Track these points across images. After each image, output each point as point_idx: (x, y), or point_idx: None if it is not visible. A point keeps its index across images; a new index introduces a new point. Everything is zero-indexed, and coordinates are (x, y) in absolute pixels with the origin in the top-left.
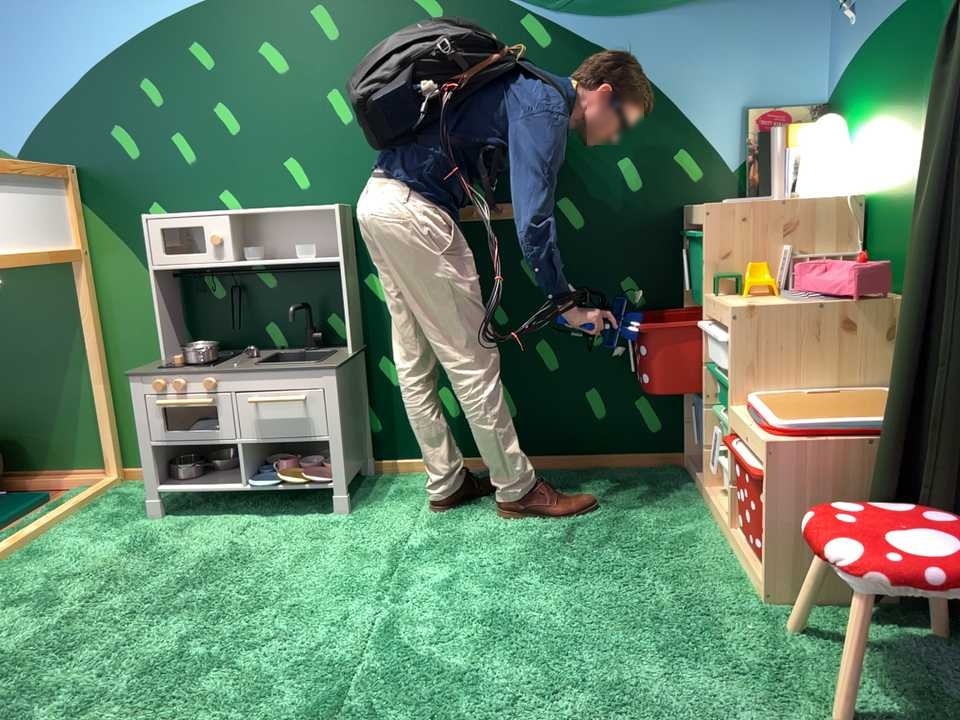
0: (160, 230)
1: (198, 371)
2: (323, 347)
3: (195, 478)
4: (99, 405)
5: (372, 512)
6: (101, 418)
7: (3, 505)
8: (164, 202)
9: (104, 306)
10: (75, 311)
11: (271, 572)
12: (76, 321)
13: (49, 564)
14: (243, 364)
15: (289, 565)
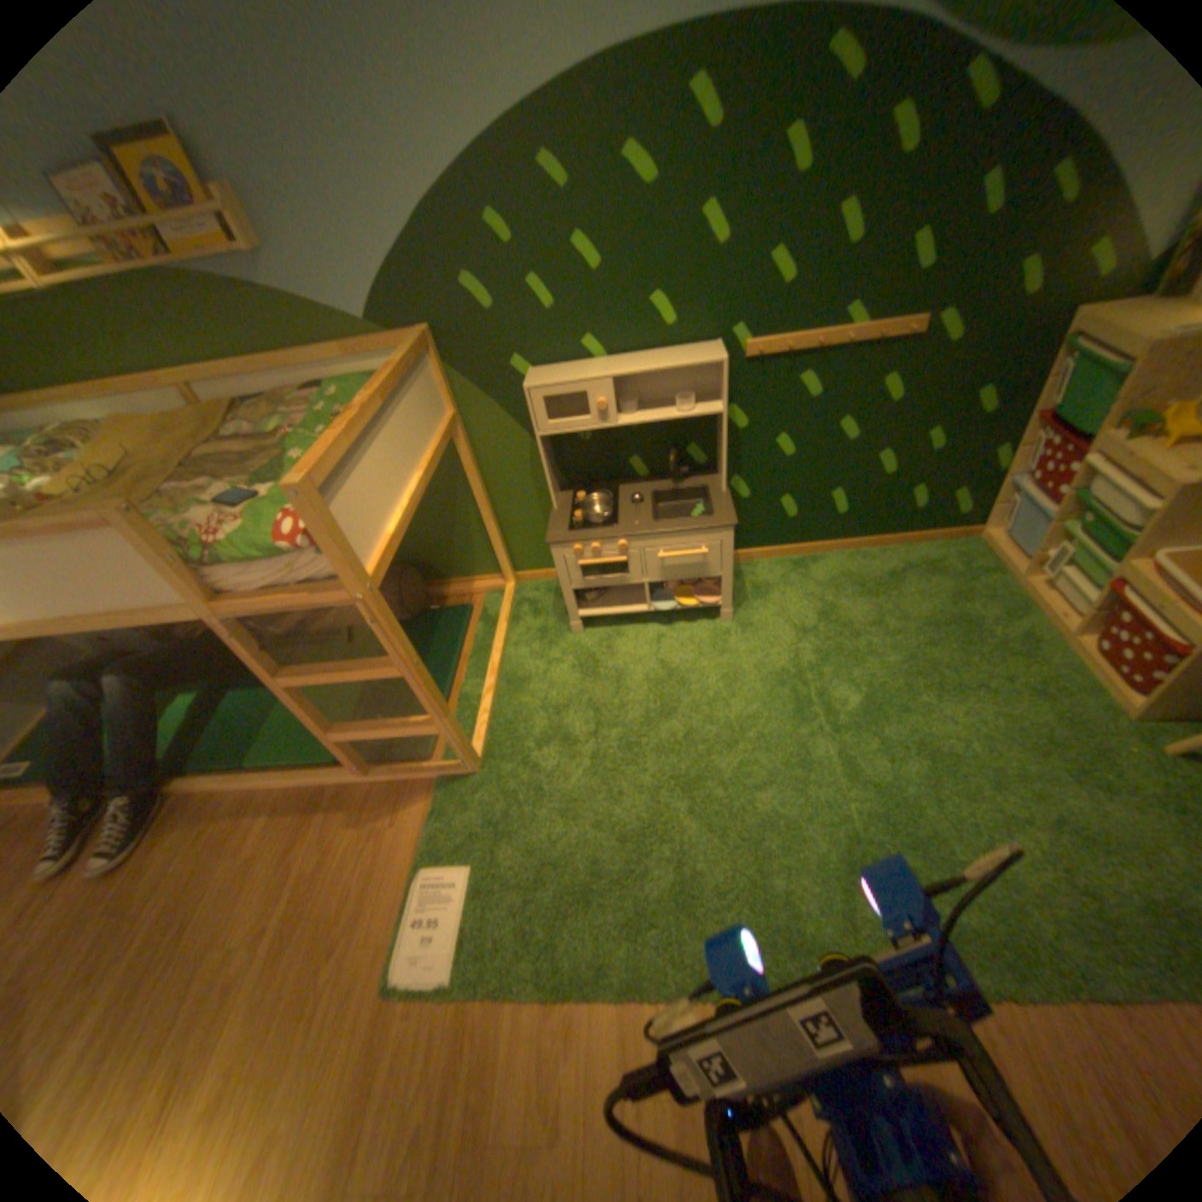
0: (543, 400)
1: (611, 537)
2: (688, 479)
3: (600, 599)
4: (492, 537)
5: (747, 614)
6: (495, 546)
7: (447, 623)
8: (524, 355)
9: (479, 457)
10: (454, 463)
11: (711, 694)
12: (456, 471)
13: (533, 692)
14: (641, 520)
15: (720, 686)
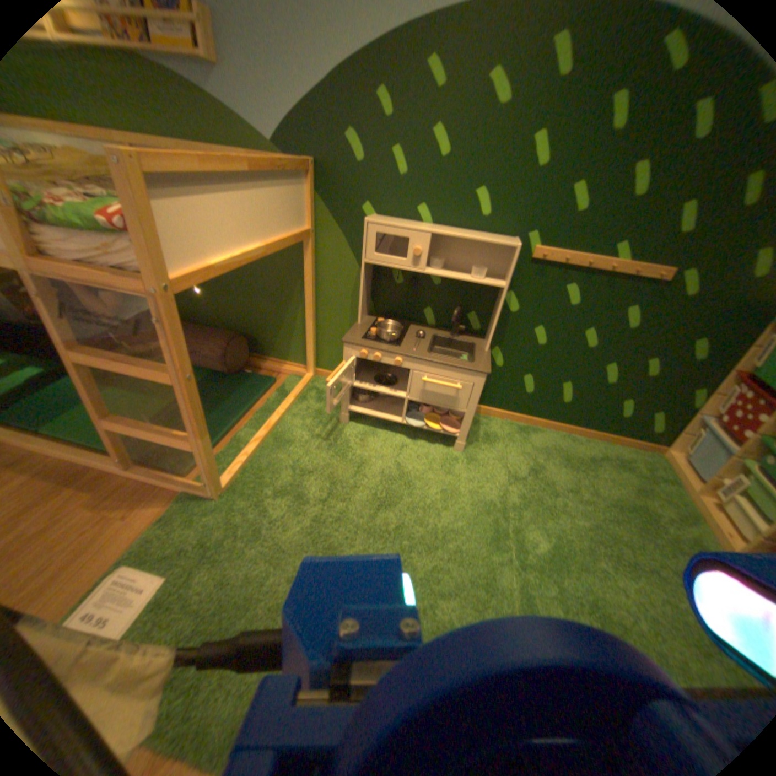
0: (375, 232)
1: (391, 349)
2: (461, 333)
3: (368, 401)
4: (307, 331)
5: (474, 449)
6: (307, 339)
7: (251, 383)
8: (373, 201)
9: (317, 269)
10: (298, 267)
11: (429, 499)
12: (297, 274)
13: (290, 451)
14: (418, 346)
15: (438, 495)
